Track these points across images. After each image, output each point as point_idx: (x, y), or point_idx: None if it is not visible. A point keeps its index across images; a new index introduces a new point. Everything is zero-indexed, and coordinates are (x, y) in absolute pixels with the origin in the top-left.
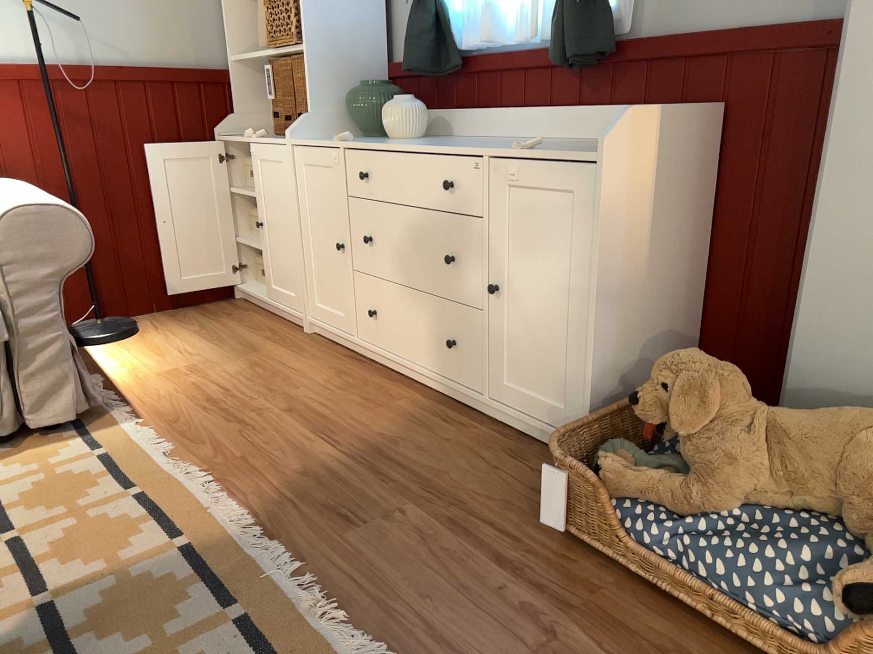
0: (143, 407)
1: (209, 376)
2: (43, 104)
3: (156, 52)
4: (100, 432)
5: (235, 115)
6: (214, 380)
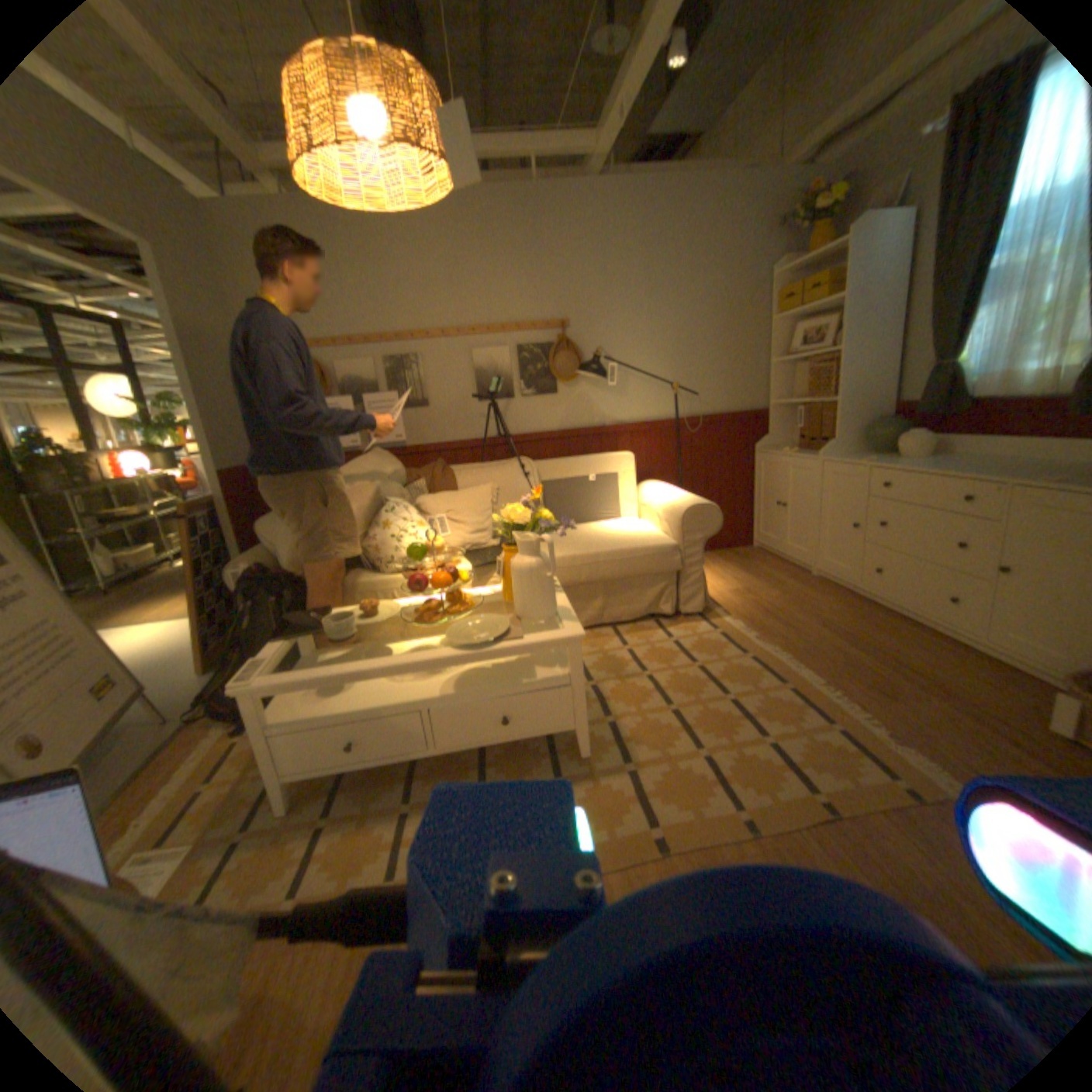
0: (728, 610)
1: (759, 596)
2: (667, 437)
3: (727, 401)
4: (712, 620)
5: (768, 433)
6: (764, 599)
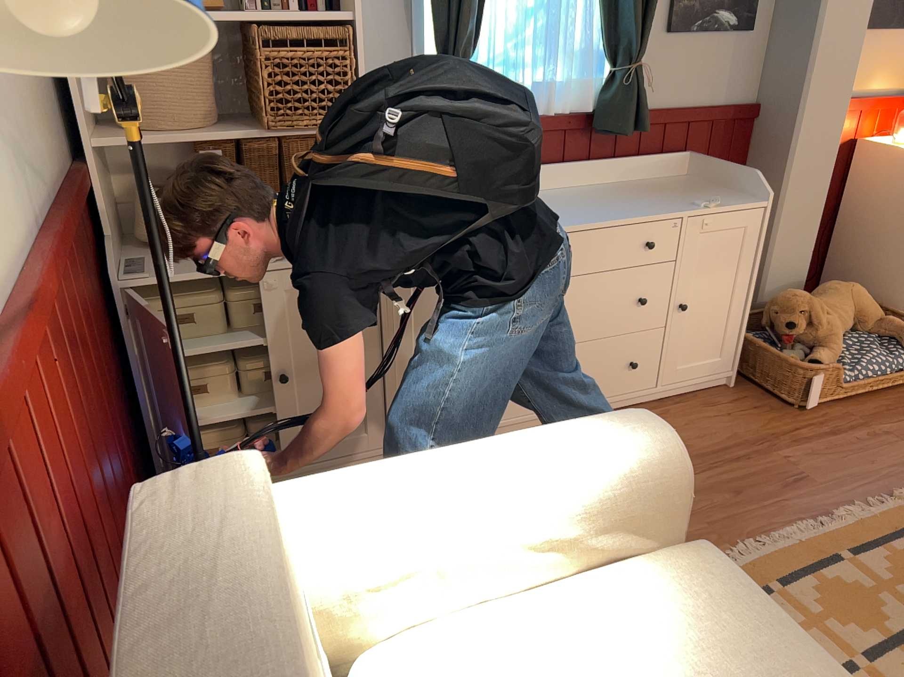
0: None
1: None
2: (46, 338)
3: (45, 158)
4: None
5: (103, 234)
6: None
